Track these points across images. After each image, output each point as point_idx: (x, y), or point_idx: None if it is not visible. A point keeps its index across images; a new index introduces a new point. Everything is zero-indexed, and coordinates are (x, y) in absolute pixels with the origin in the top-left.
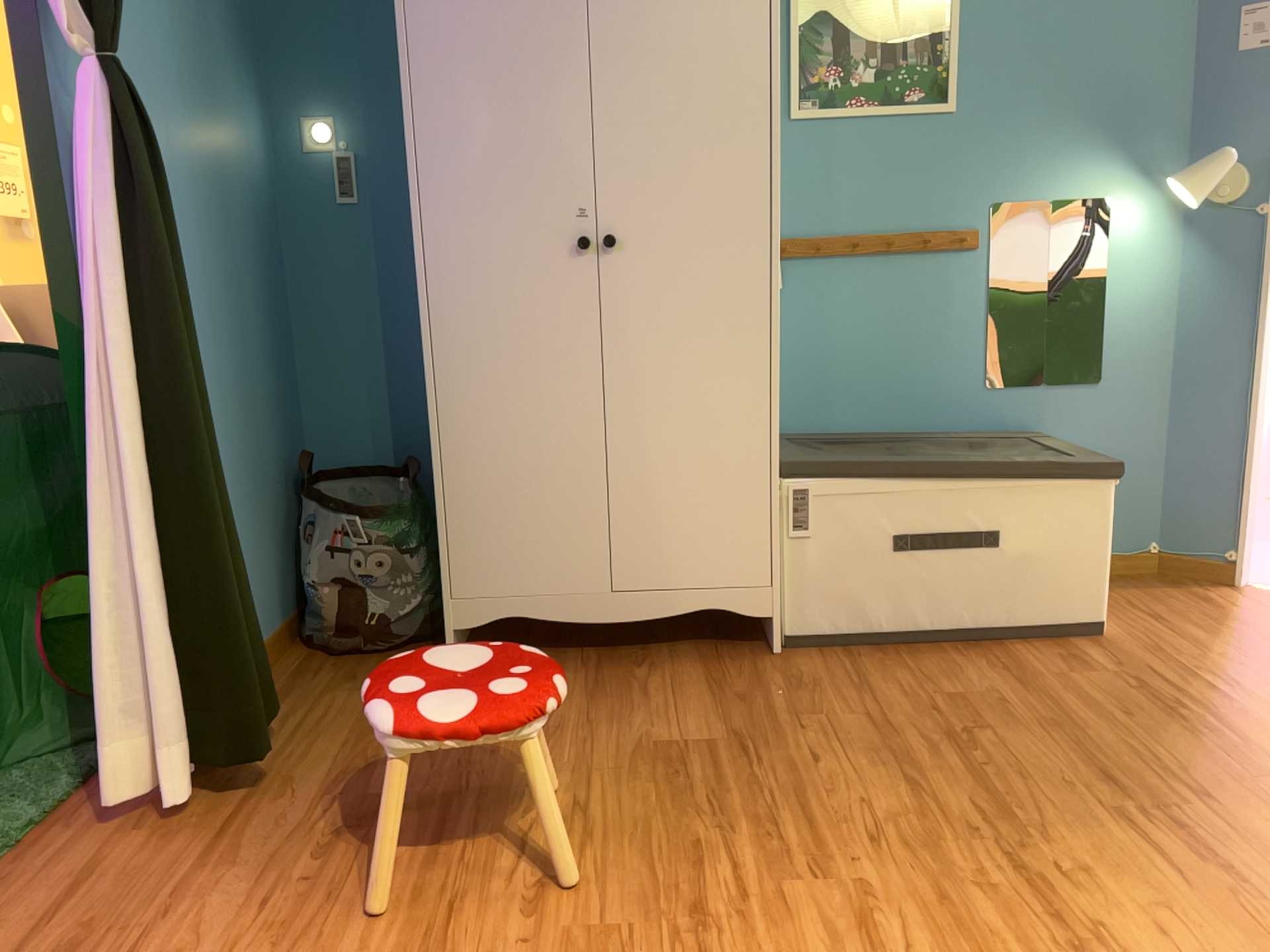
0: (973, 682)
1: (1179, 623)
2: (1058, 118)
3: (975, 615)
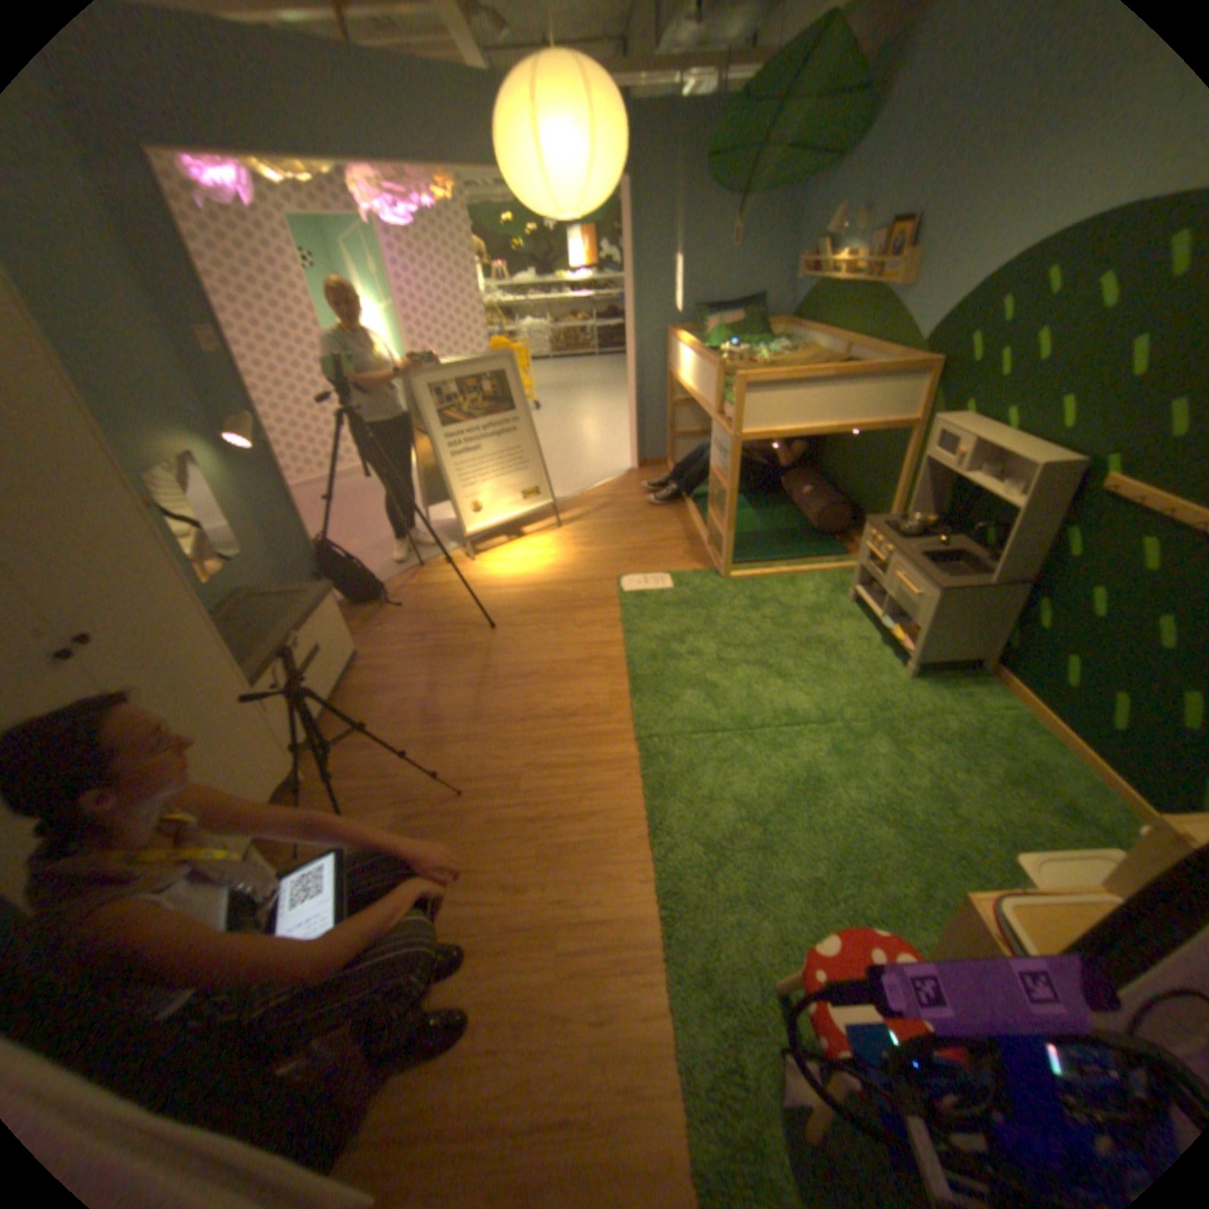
0: (379, 704)
1: (361, 630)
2: (143, 411)
3: (331, 686)
